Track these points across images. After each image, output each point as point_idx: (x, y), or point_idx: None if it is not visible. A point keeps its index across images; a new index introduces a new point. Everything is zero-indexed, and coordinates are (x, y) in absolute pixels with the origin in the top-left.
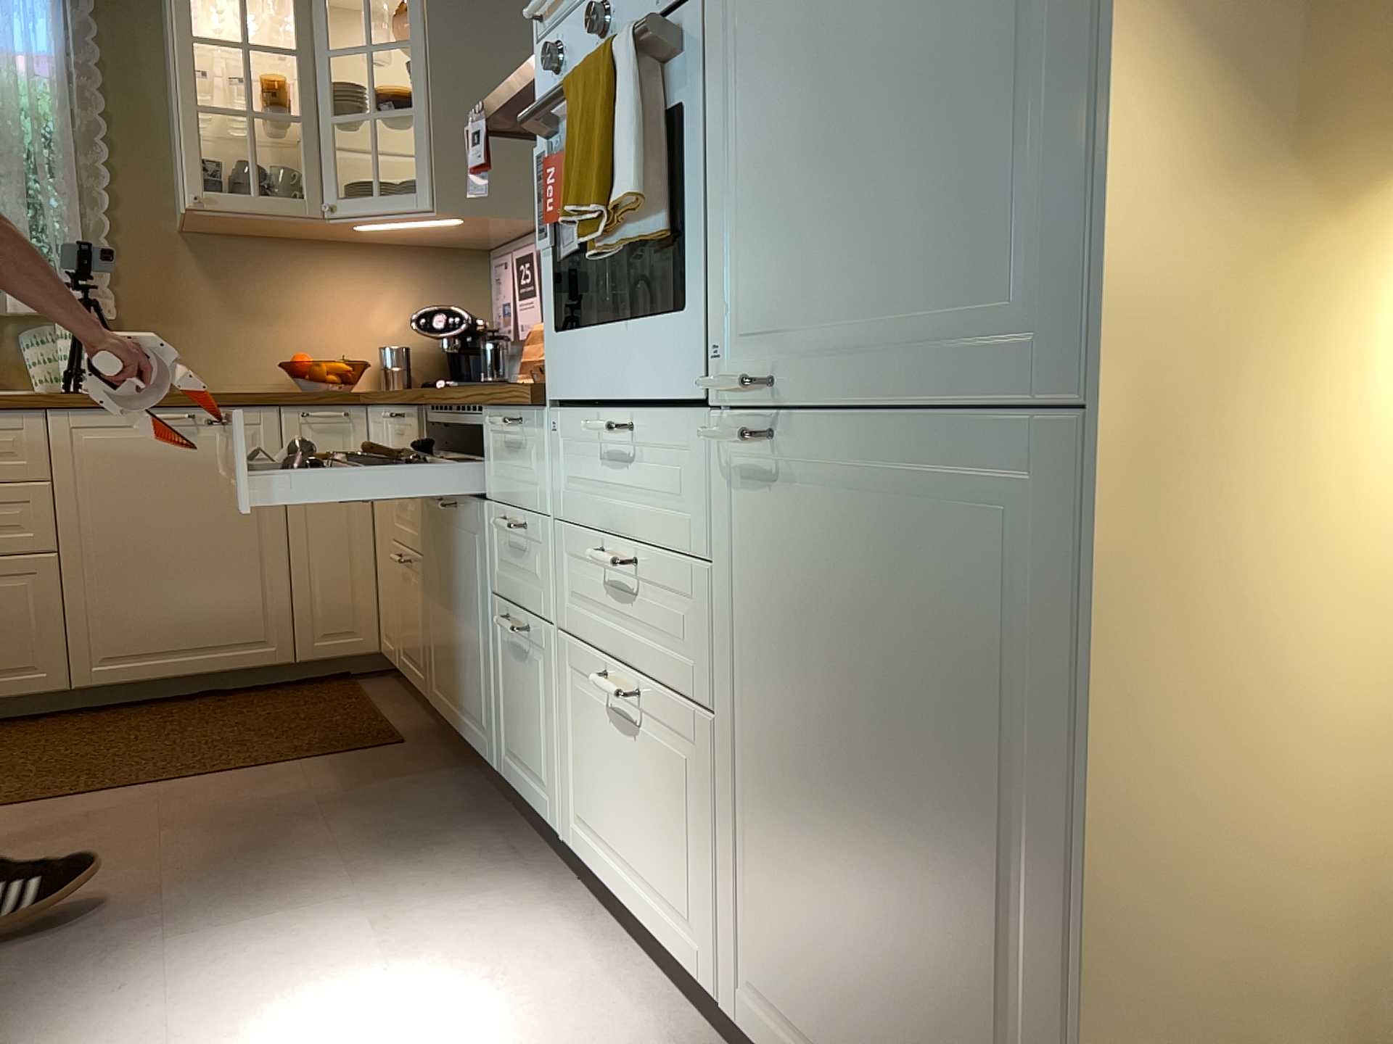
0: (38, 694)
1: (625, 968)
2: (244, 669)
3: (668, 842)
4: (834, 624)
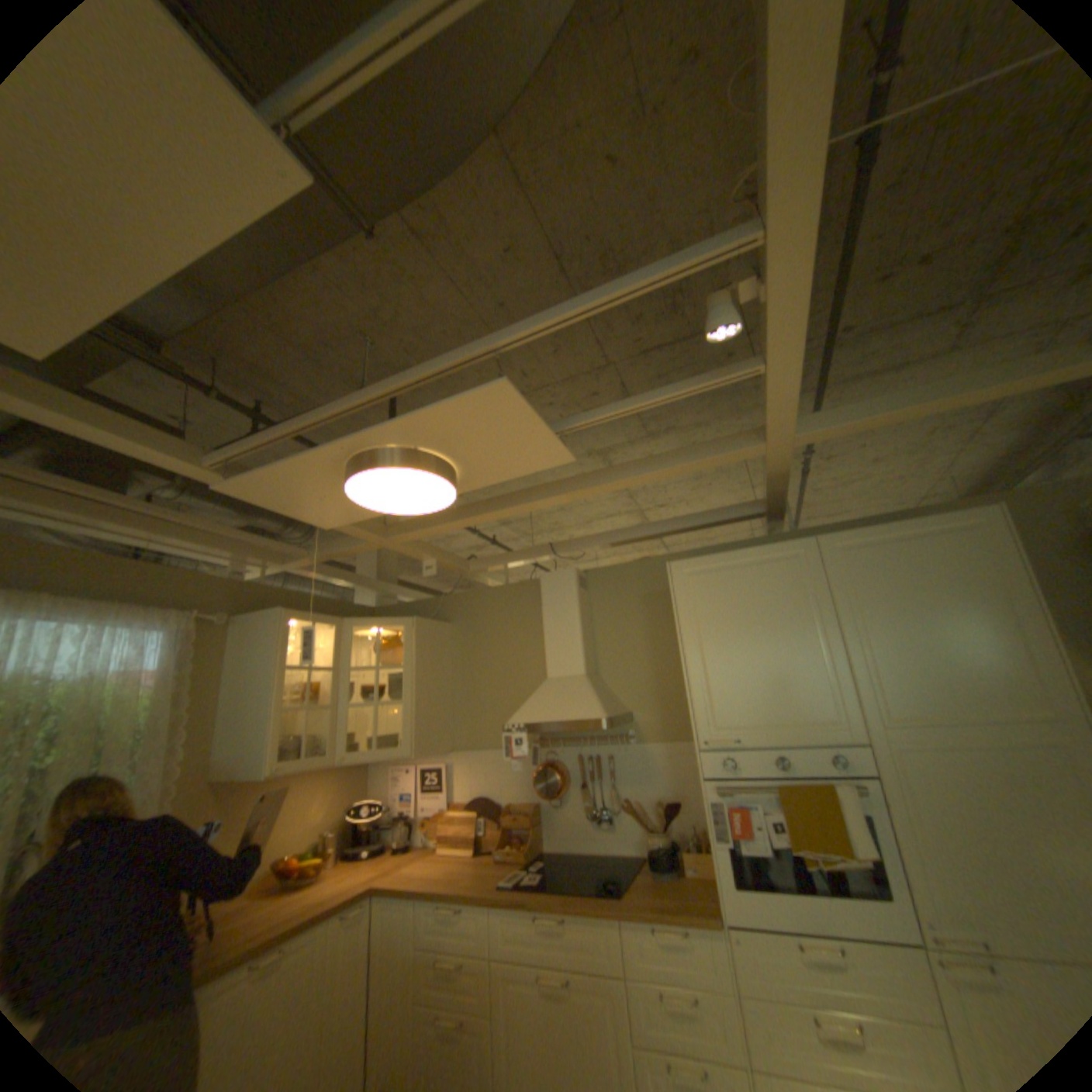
0: None
1: None
2: None
3: None
4: None
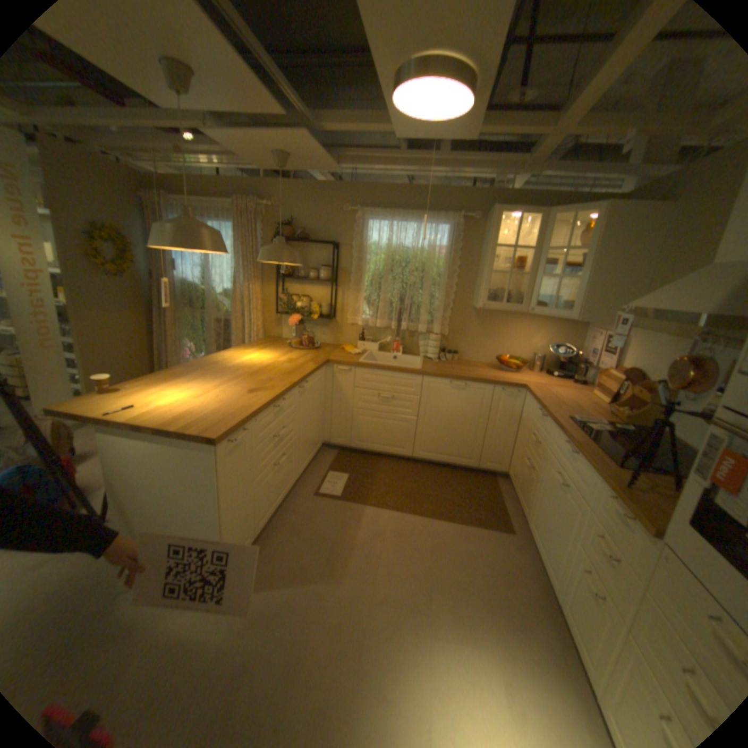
0: (403, 455)
1: None
2: (461, 465)
3: None
4: None
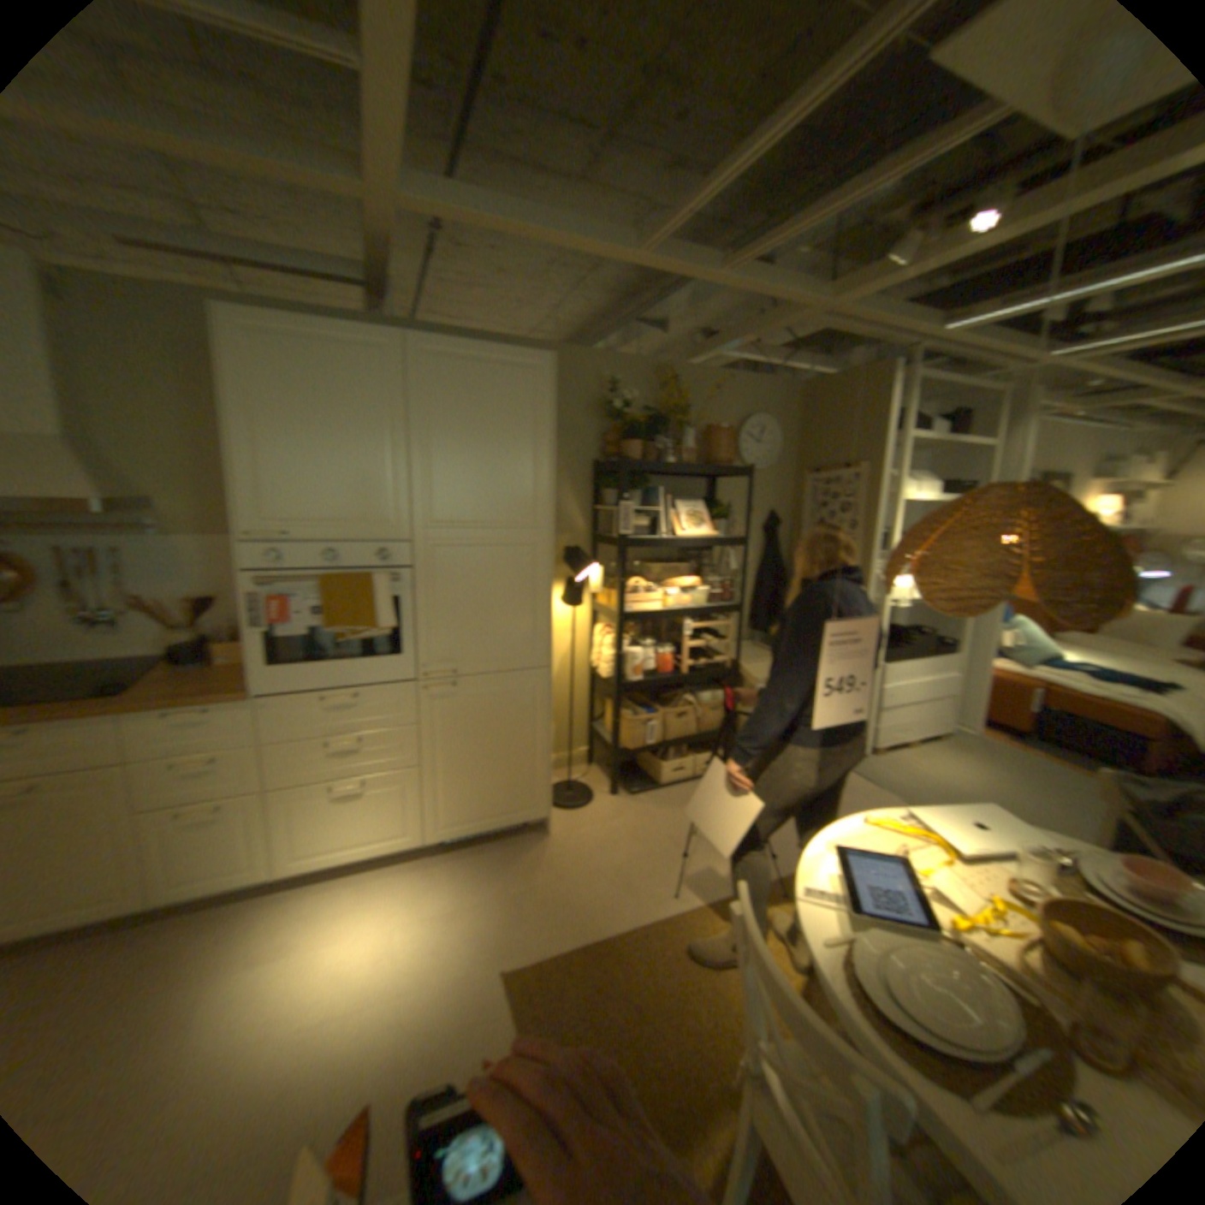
0: None
1: (340, 886)
2: None
3: (377, 821)
4: (471, 722)
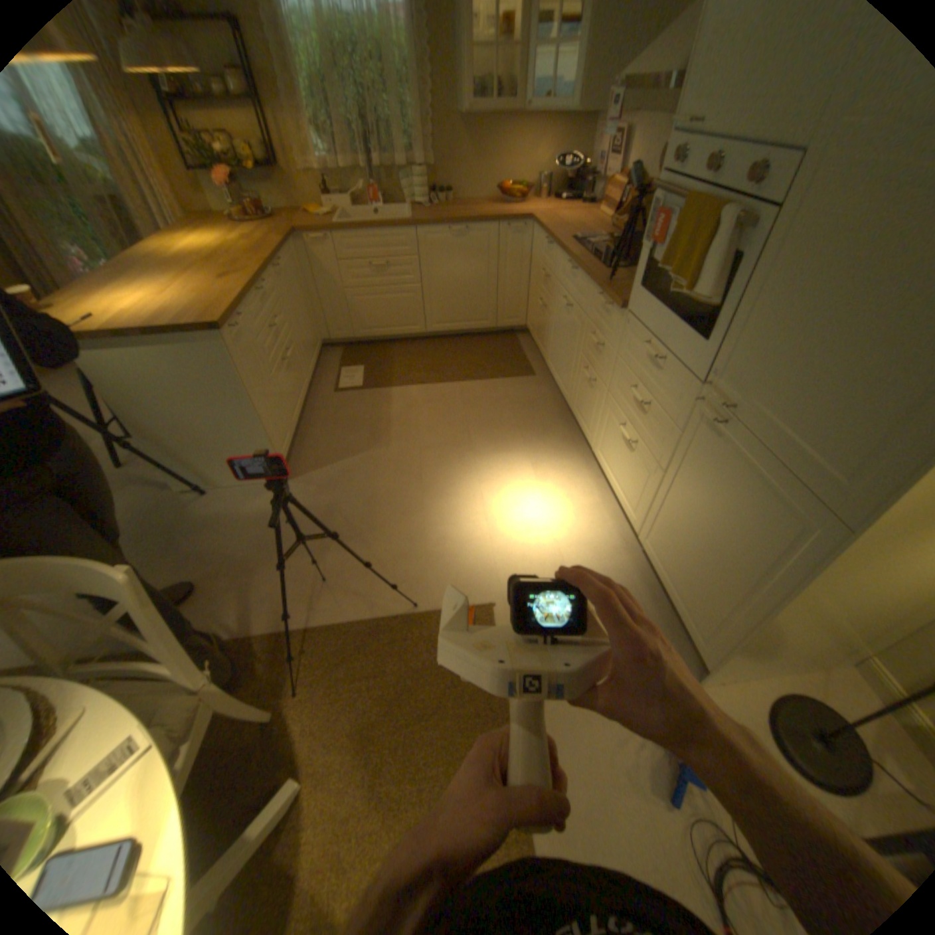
0: (416, 334)
1: (604, 498)
2: (477, 329)
3: (630, 483)
4: (715, 488)
